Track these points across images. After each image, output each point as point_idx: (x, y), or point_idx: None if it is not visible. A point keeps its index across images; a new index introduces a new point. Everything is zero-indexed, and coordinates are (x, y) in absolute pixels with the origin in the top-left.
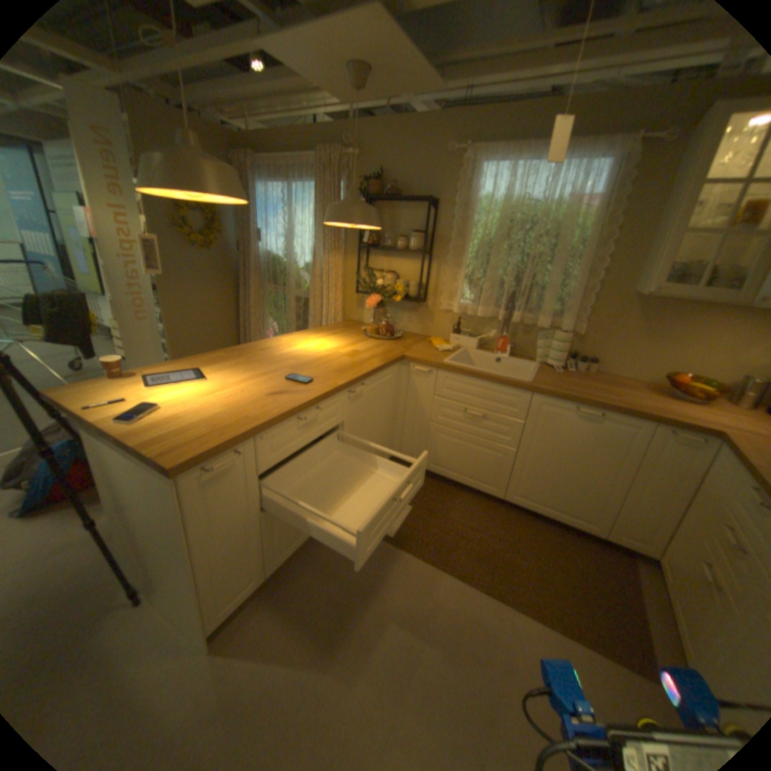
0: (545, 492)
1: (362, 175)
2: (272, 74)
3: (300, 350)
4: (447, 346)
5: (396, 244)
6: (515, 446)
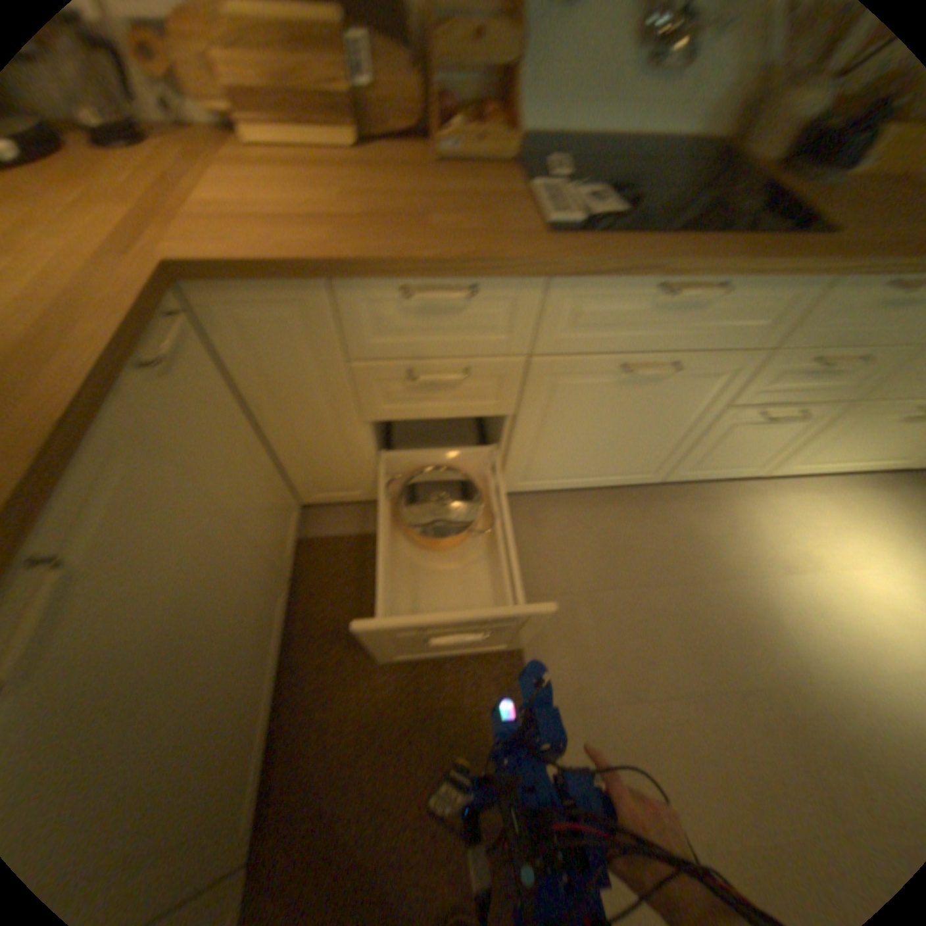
0: (235, 738)
1: None
2: None
3: None
4: None
5: None
6: None
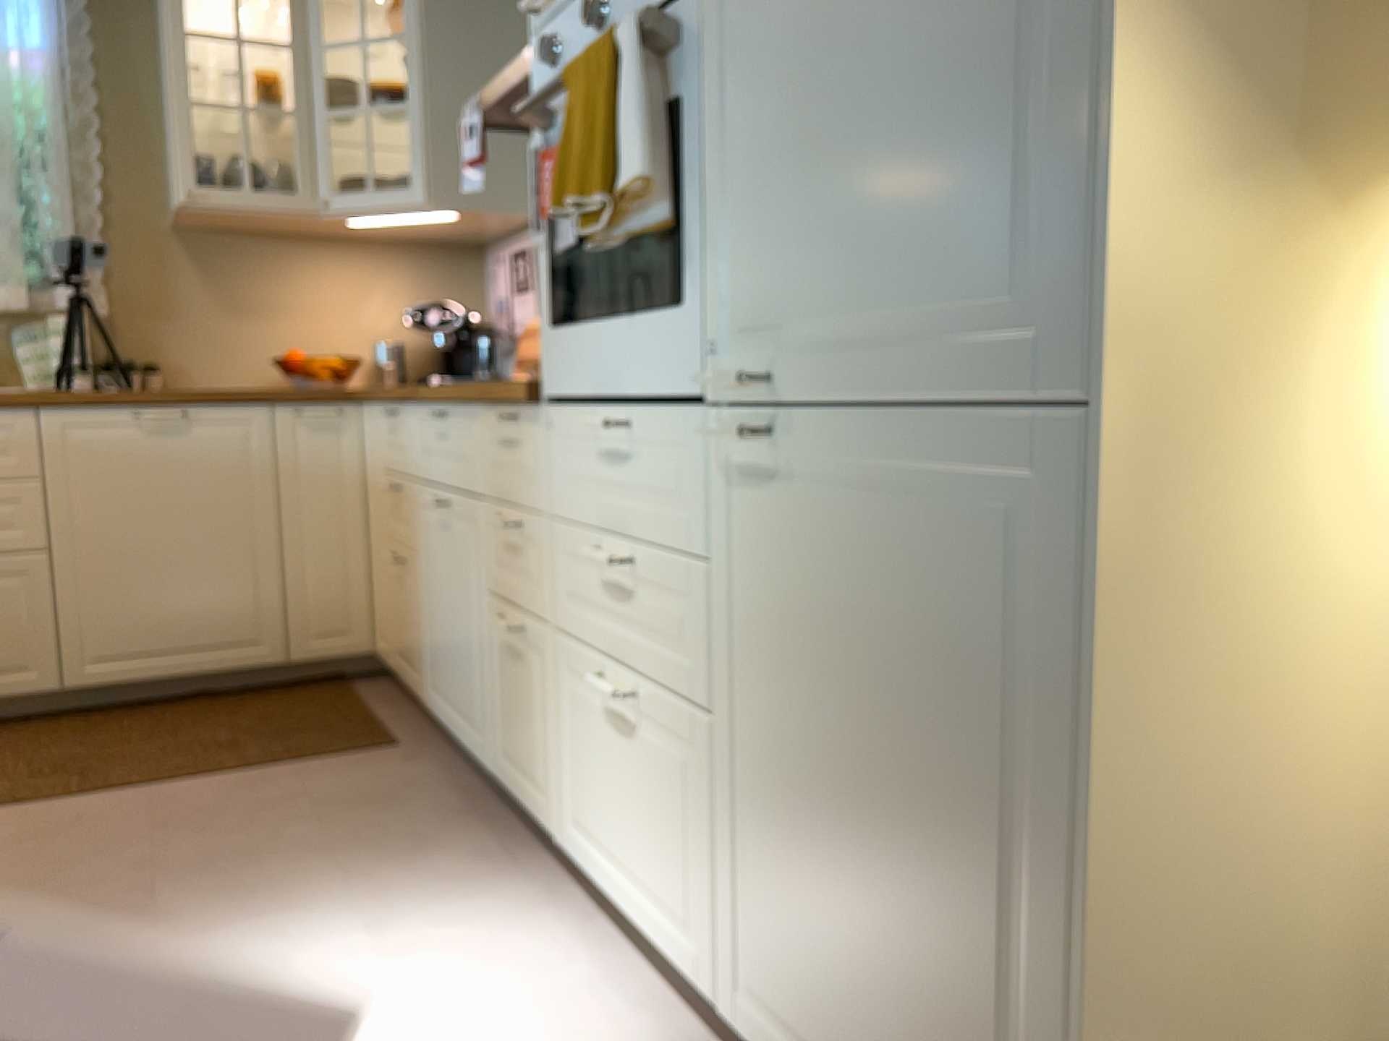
0: (139, 622)
1: None
2: None
3: None
4: None
5: None
6: (35, 542)
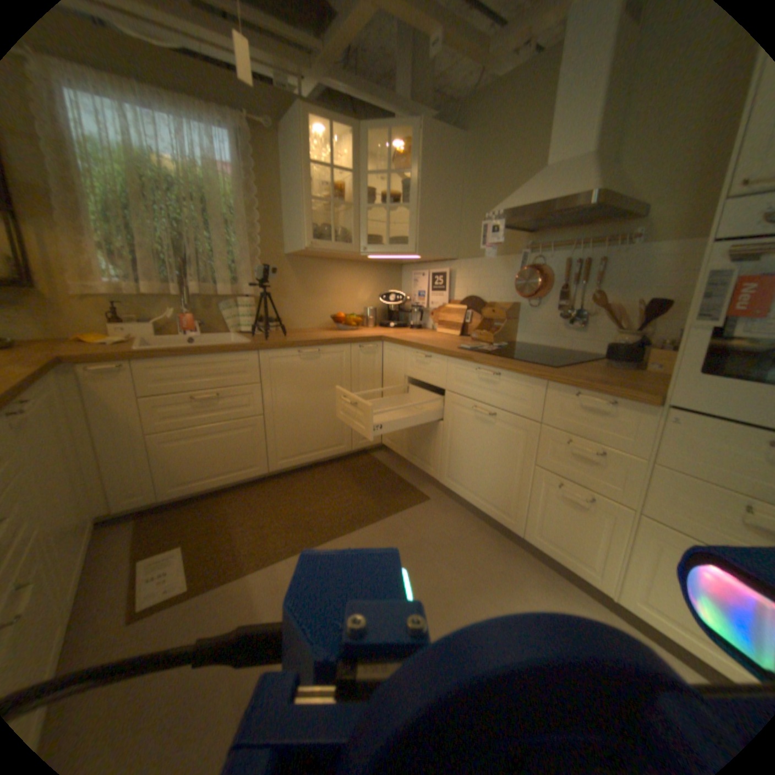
0: (298, 440)
1: None
2: None
3: None
4: (110, 338)
5: None
6: (257, 411)
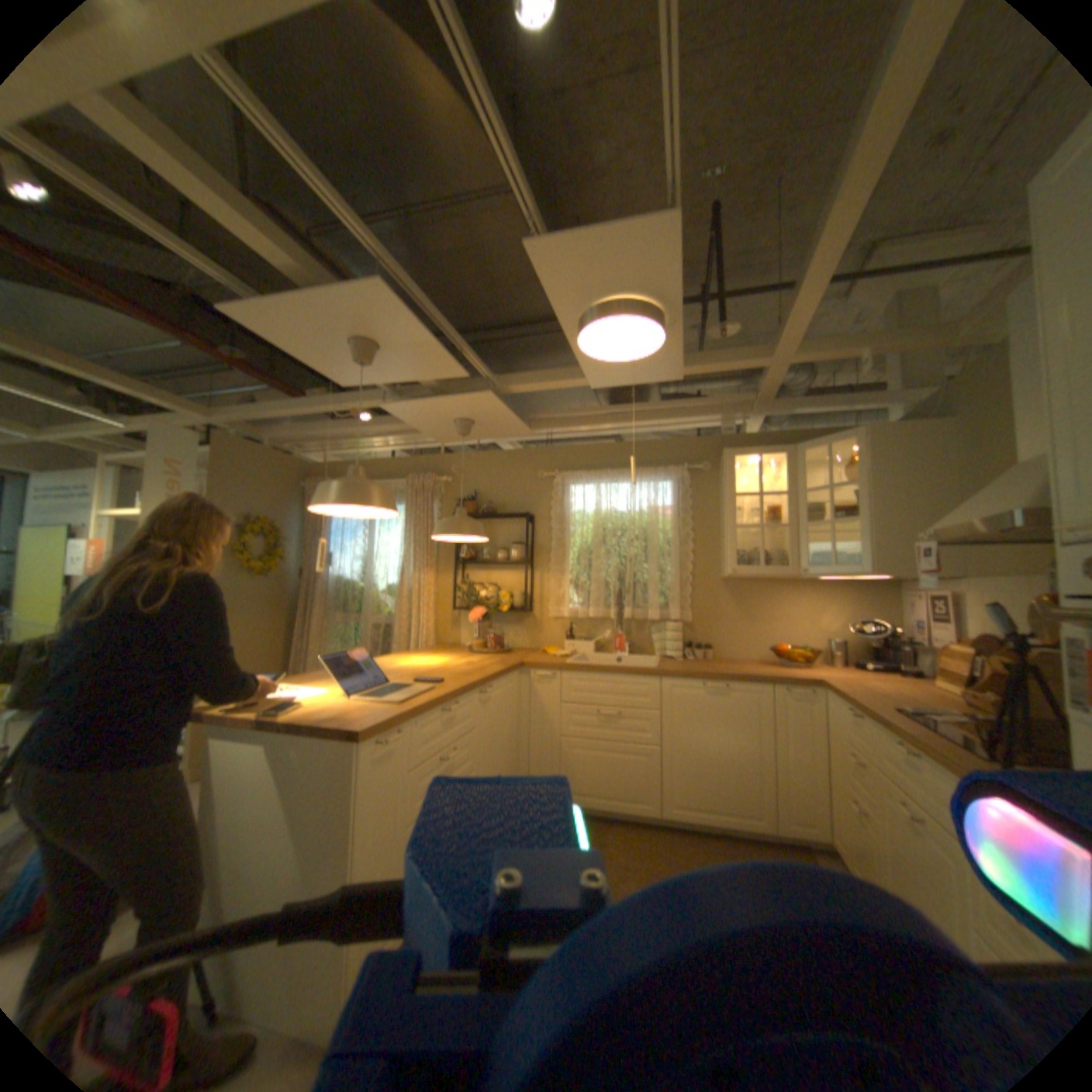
0: (700, 793)
1: (455, 498)
2: (373, 422)
3: (408, 665)
4: (563, 652)
5: (494, 558)
6: (657, 742)
